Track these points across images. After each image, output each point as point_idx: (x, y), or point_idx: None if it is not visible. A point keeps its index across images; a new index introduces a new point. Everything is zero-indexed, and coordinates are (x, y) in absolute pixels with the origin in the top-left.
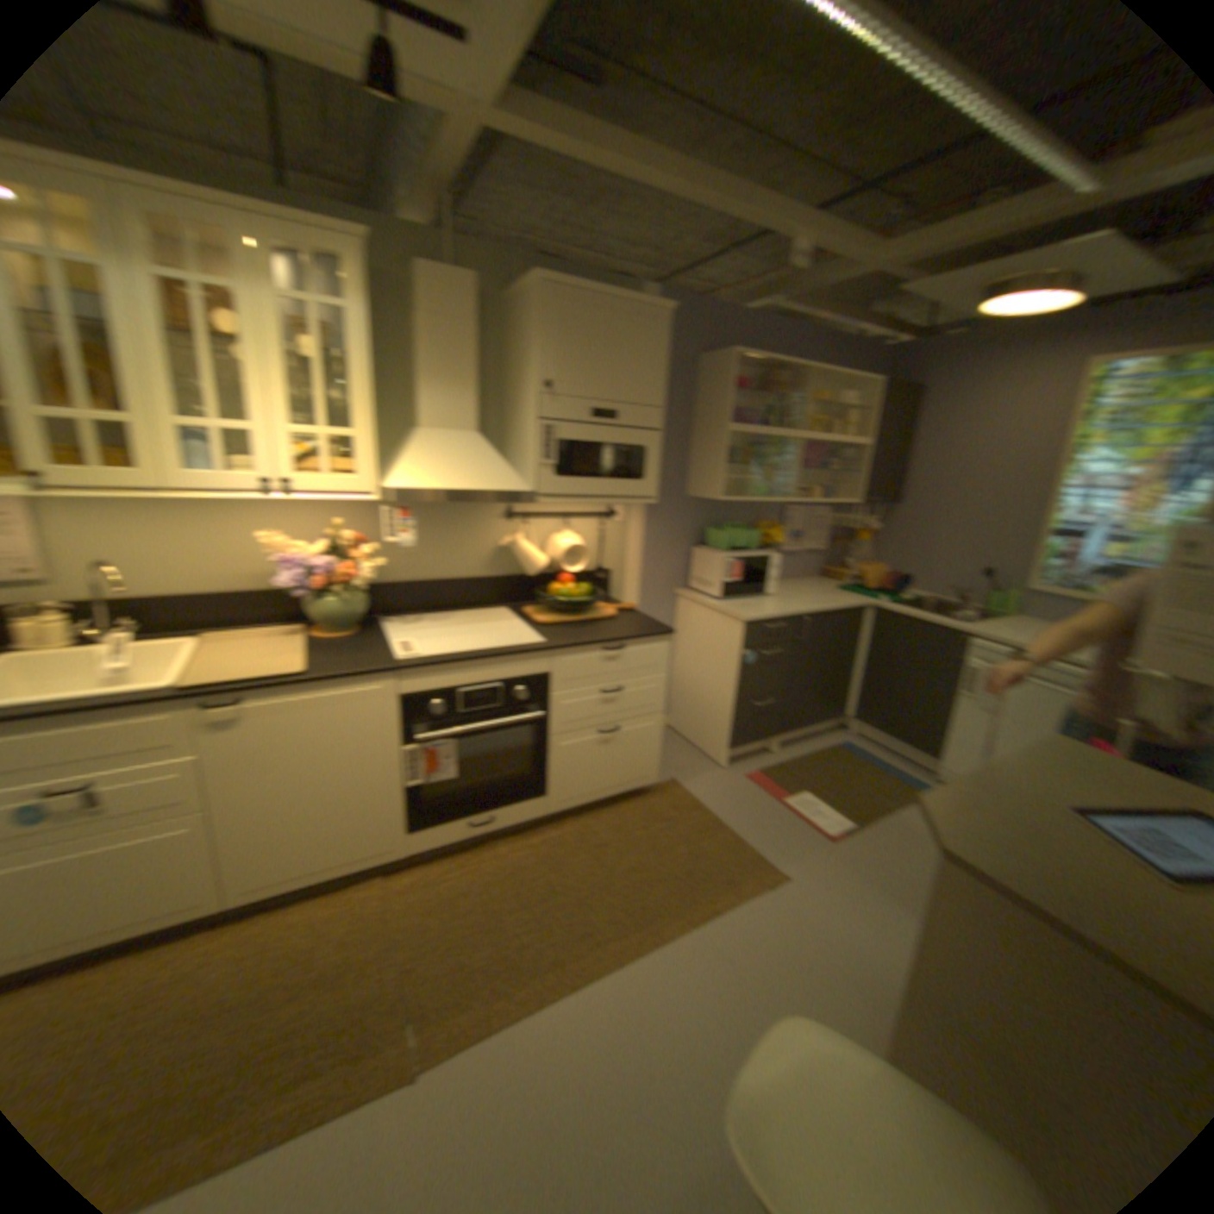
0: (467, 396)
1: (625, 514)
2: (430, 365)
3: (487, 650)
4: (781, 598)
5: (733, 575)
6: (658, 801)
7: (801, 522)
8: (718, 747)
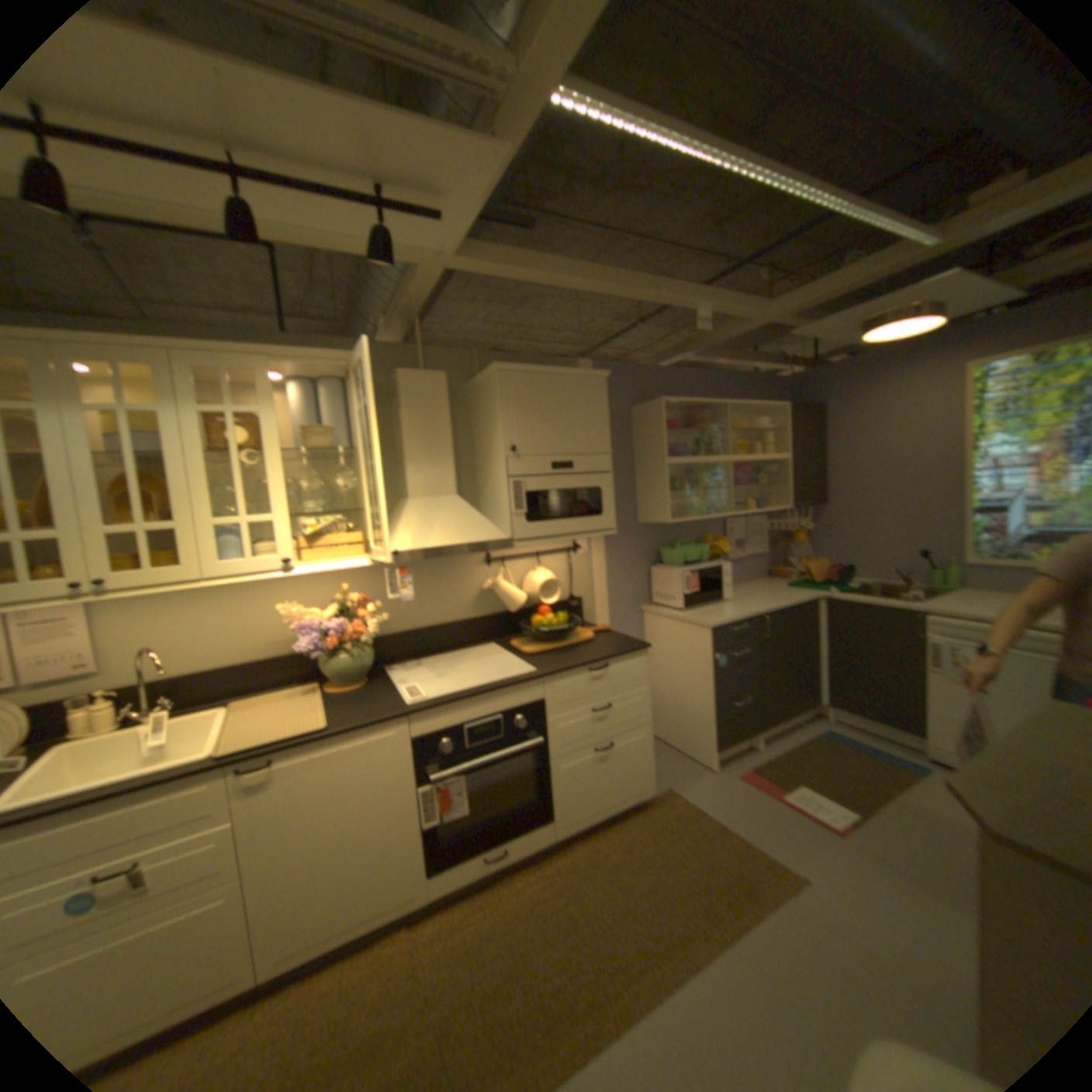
0: (449, 467)
1: (589, 545)
2: (417, 446)
3: (489, 683)
4: (740, 602)
5: (693, 586)
6: (662, 814)
7: (743, 531)
8: (709, 751)
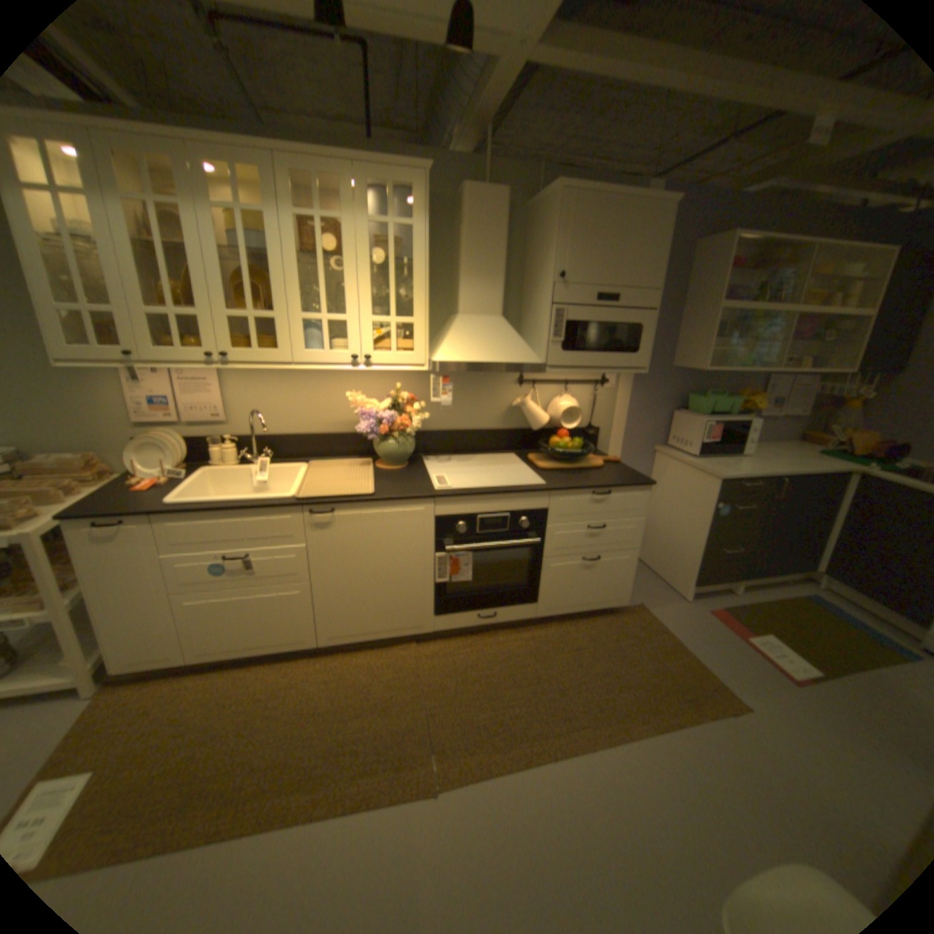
0: (500, 288)
1: (619, 382)
2: (474, 265)
3: (504, 487)
4: (762, 460)
5: (716, 437)
6: (631, 622)
7: (788, 390)
8: (688, 585)
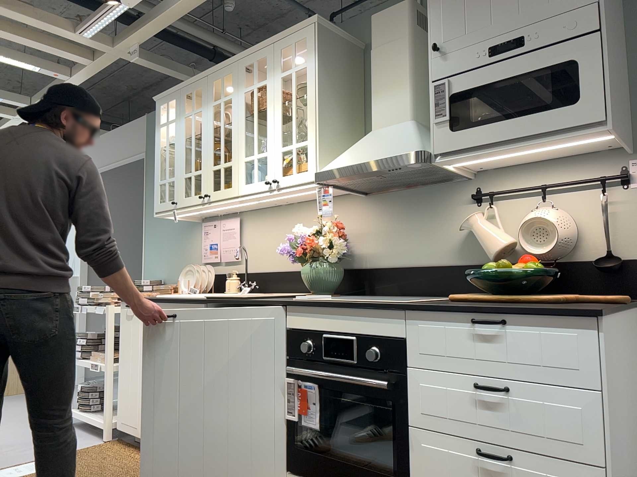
0: (405, 93)
1: None
2: (379, 81)
3: (354, 302)
4: None
5: None
6: None
7: None
8: None
